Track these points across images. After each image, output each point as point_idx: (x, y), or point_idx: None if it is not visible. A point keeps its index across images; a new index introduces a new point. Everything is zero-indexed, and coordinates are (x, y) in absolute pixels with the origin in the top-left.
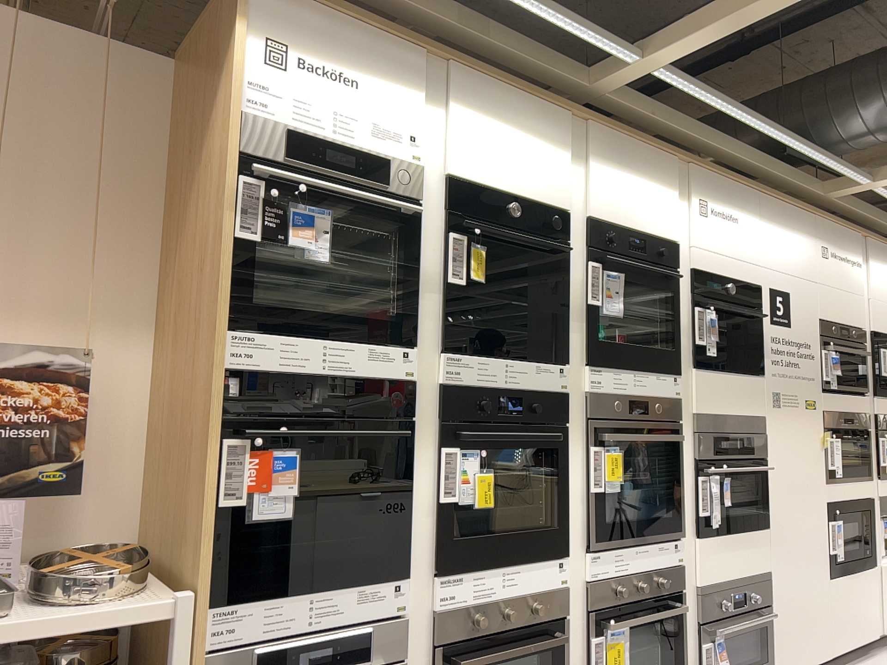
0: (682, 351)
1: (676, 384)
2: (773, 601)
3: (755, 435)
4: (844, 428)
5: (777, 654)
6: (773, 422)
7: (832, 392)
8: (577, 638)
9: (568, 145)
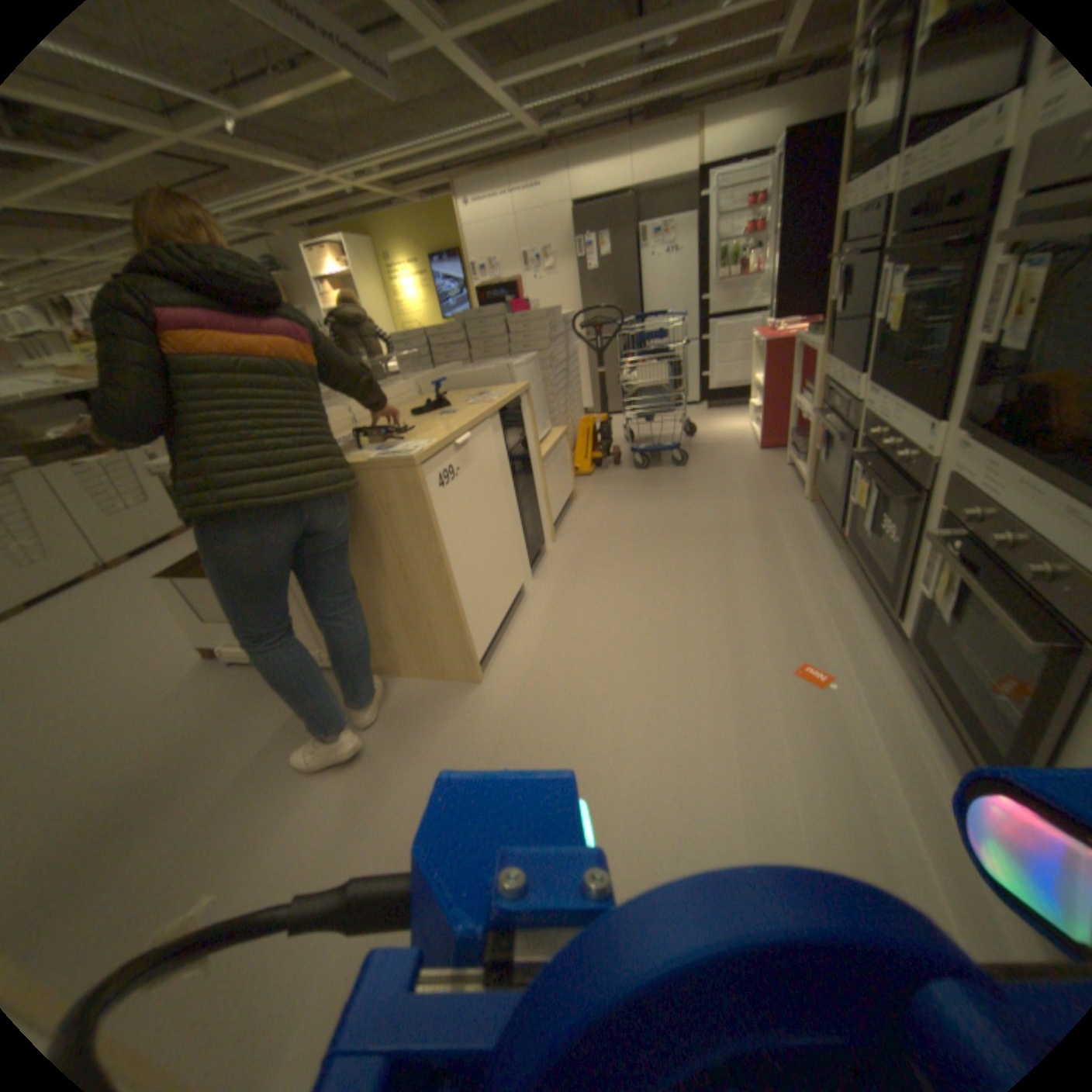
0: None
1: None
2: None
3: None
4: None
5: None
6: None
7: None
8: (937, 527)
9: None
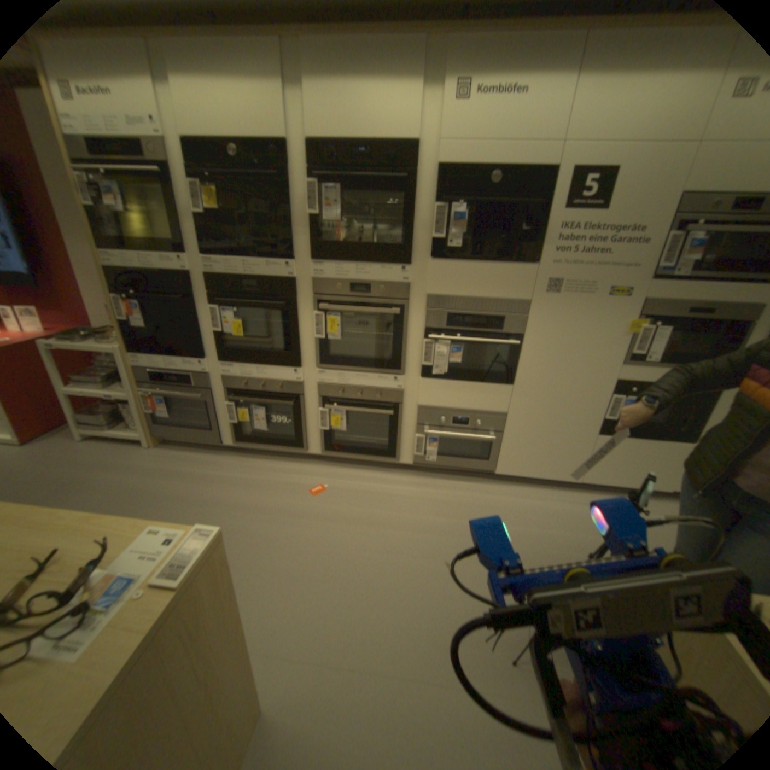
0: (419, 246)
1: (403, 273)
2: (505, 432)
3: (509, 316)
4: (701, 318)
5: (502, 462)
6: (543, 307)
7: (686, 279)
8: (313, 407)
9: (277, 75)
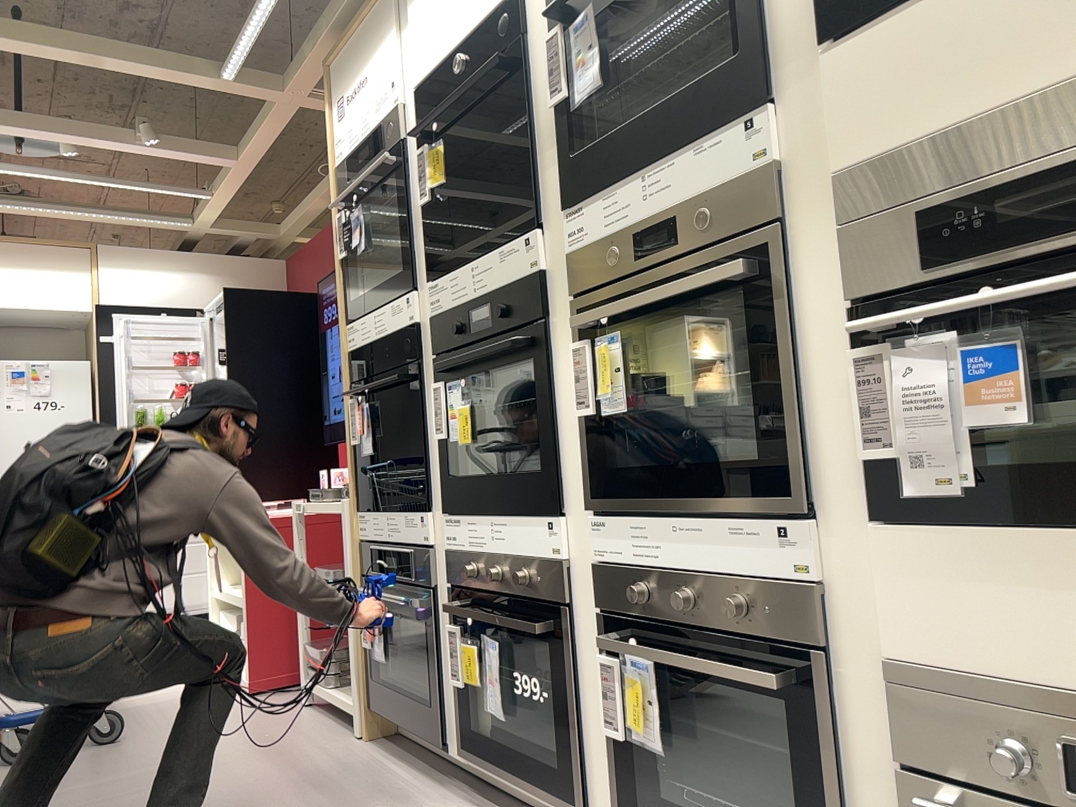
0: (785, 30)
1: (751, 135)
2: None
3: None
4: None
5: None
6: None
7: None
8: (593, 648)
9: None
